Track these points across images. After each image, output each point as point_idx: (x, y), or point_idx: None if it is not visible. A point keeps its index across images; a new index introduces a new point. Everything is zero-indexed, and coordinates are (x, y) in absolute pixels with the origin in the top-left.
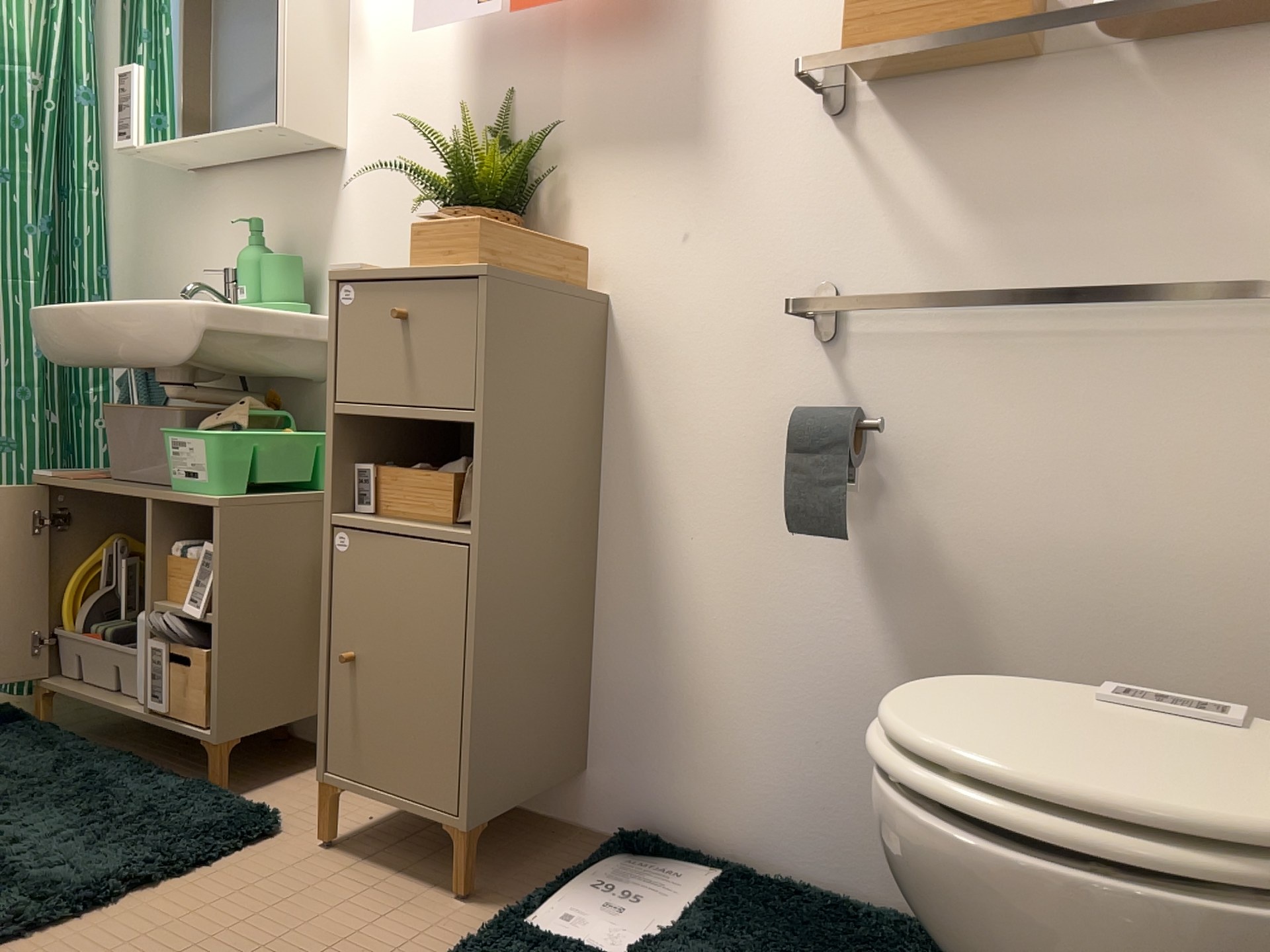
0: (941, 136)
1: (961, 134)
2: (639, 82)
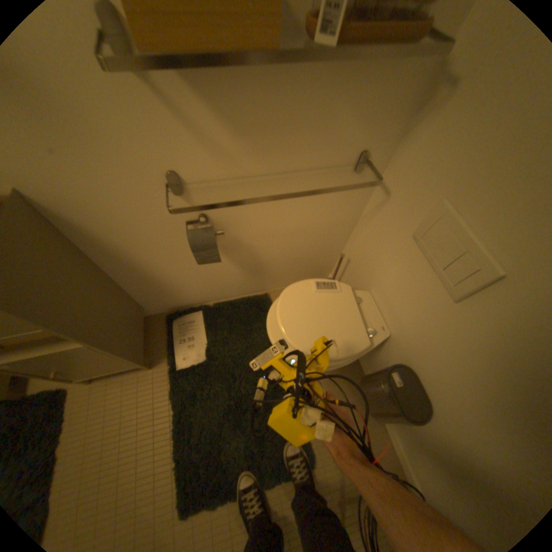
0: (215, 81)
1: (227, 81)
2: None
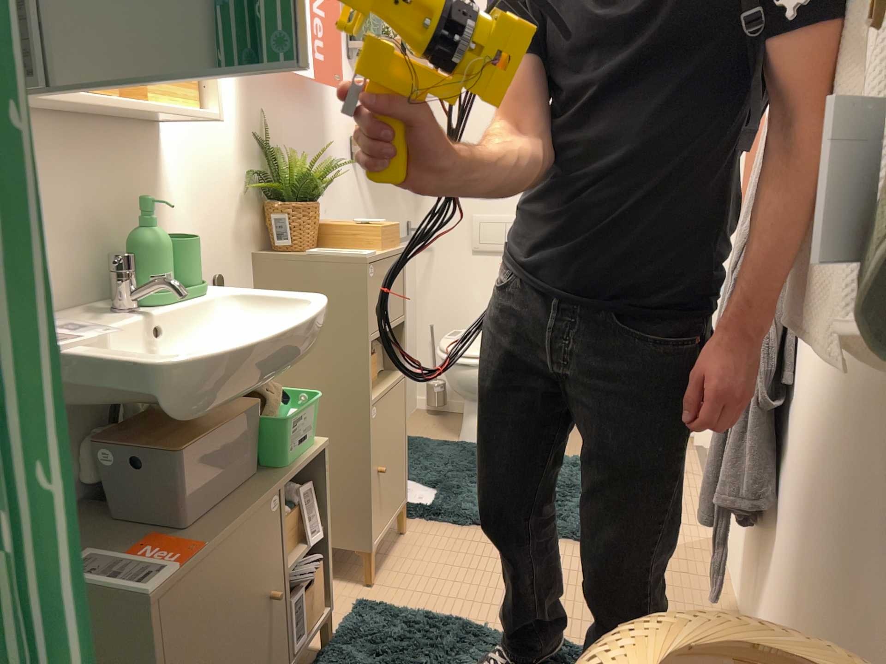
0: None
1: None
2: (309, 125)
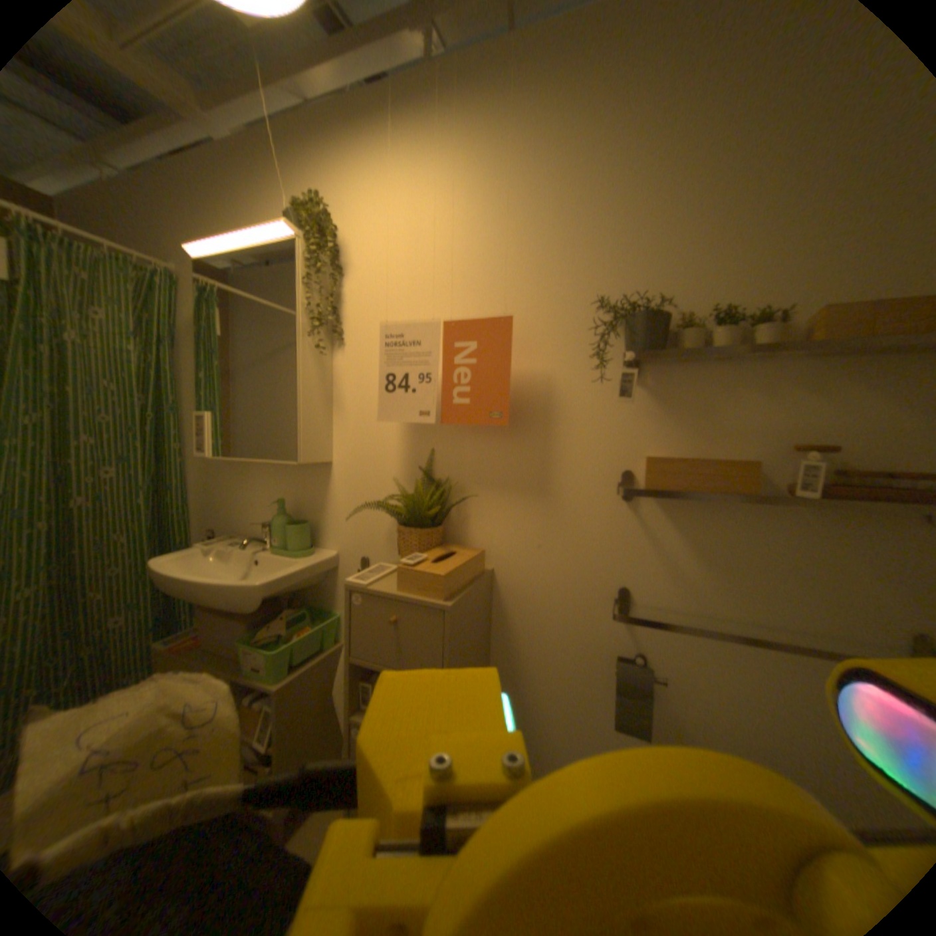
0: (696, 521)
1: (708, 522)
2: (511, 456)
